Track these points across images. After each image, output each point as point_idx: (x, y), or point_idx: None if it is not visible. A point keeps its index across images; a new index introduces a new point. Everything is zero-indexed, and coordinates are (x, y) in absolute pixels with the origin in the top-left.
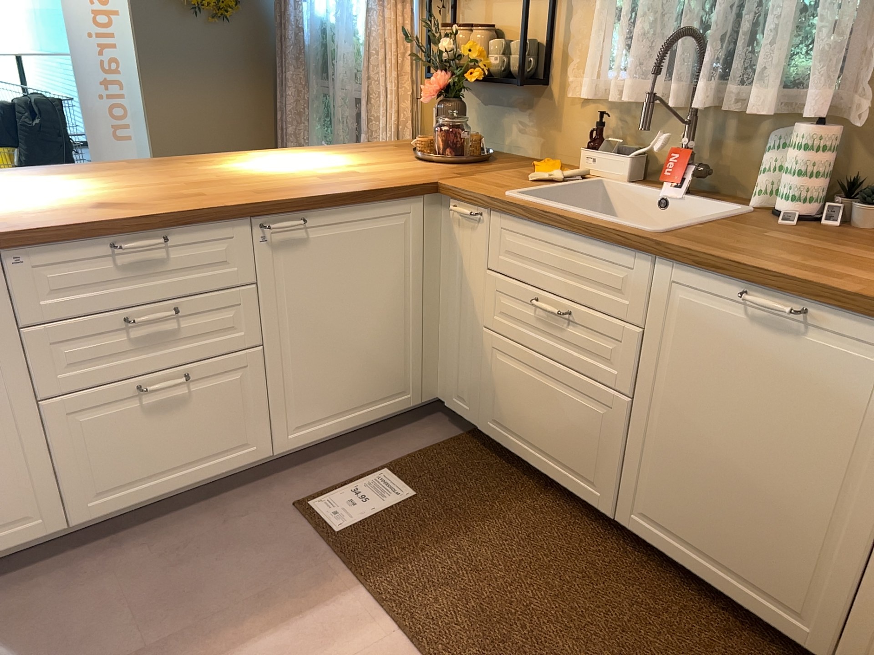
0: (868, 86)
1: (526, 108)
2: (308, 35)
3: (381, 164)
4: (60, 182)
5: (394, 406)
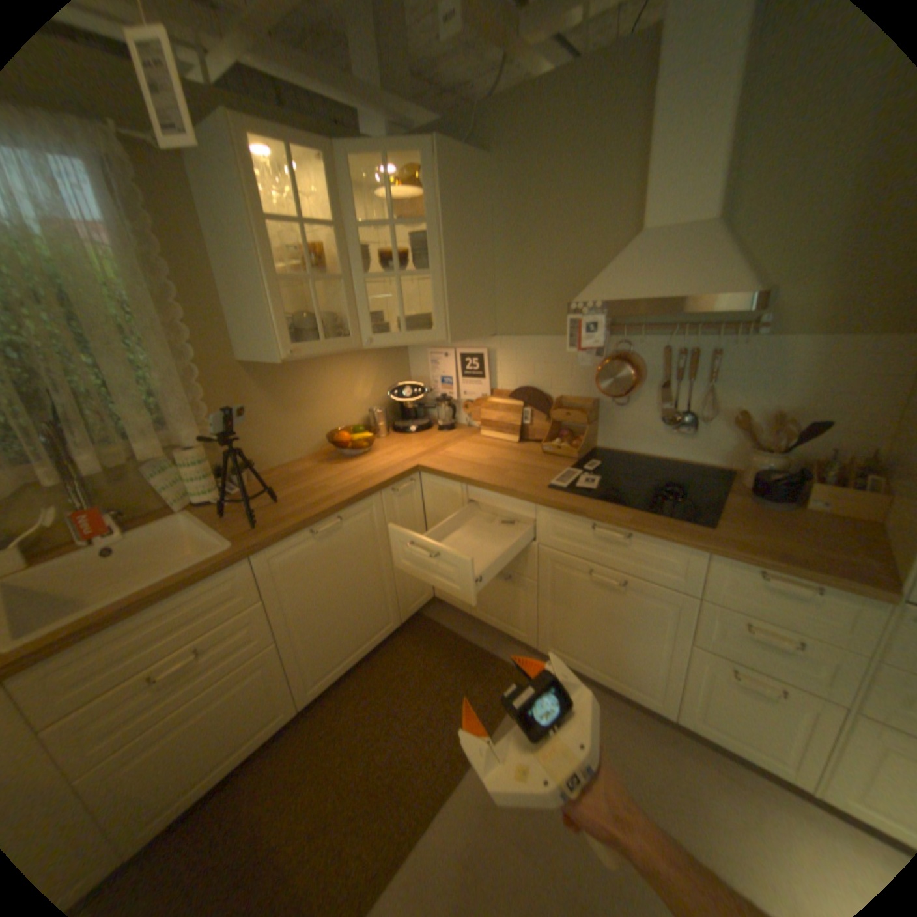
0: (197, 419)
1: None
2: None
3: None
4: None
5: None
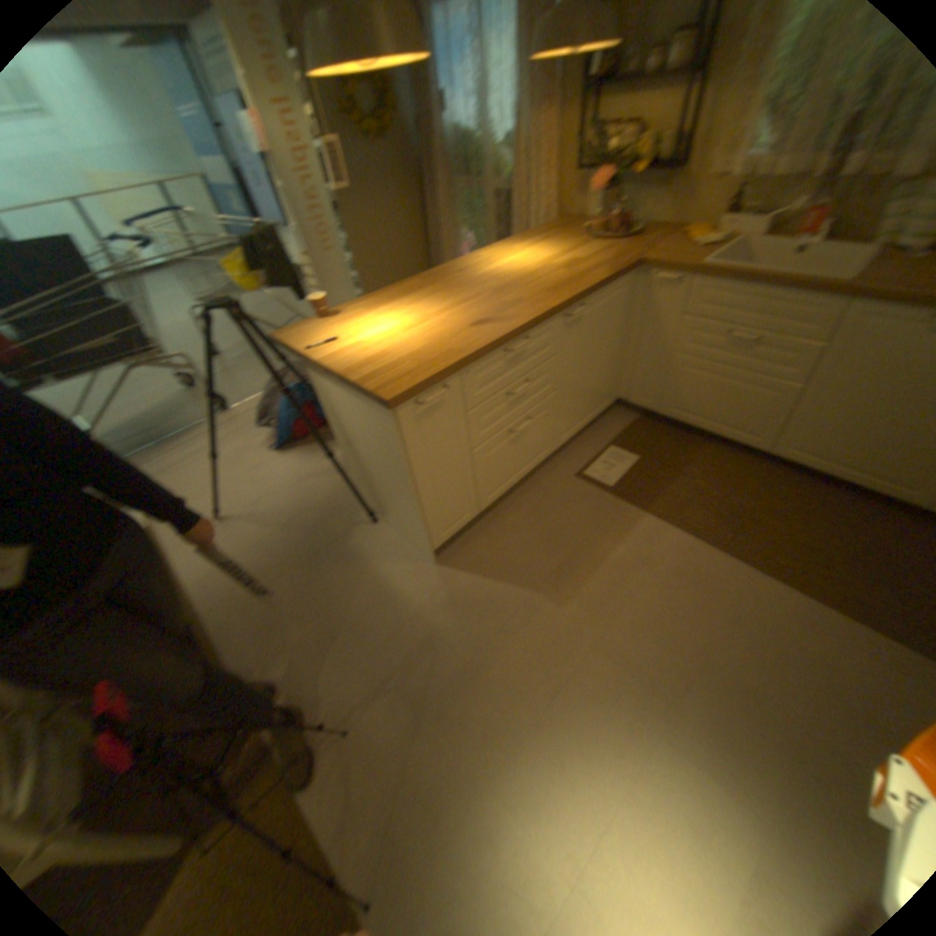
0: None
1: (666, 182)
2: (448, 138)
3: (583, 248)
4: (412, 305)
5: (604, 407)
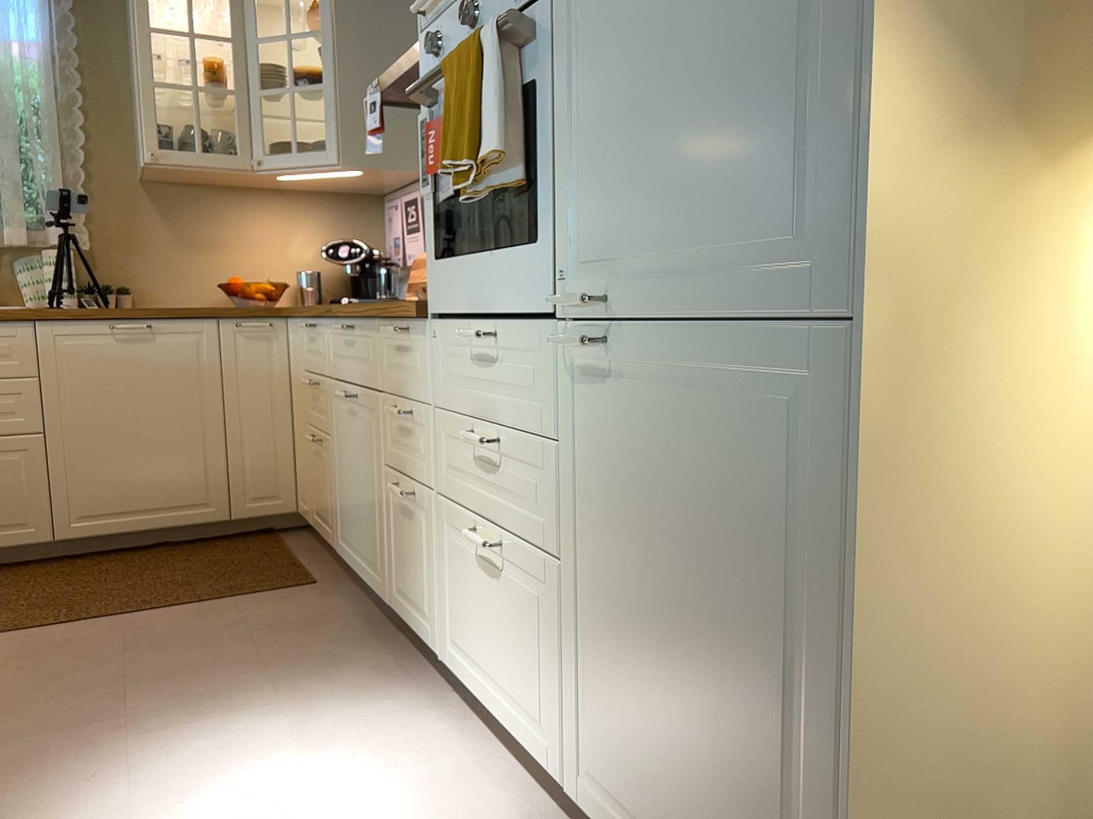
0: (78, 226)
1: None
2: None
3: None
4: None
5: None
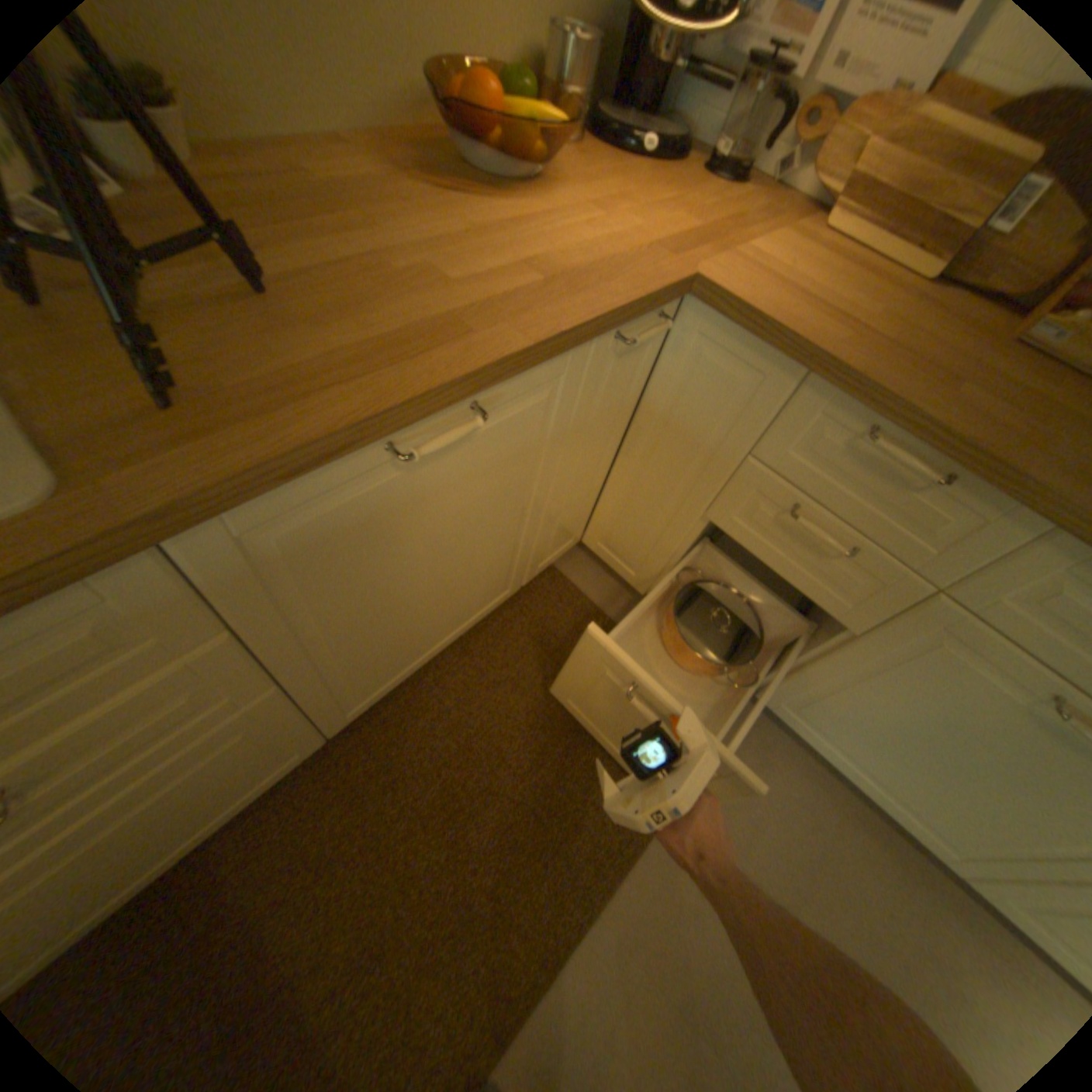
0: None
1: None
2: None
3: None
4: None
5: None
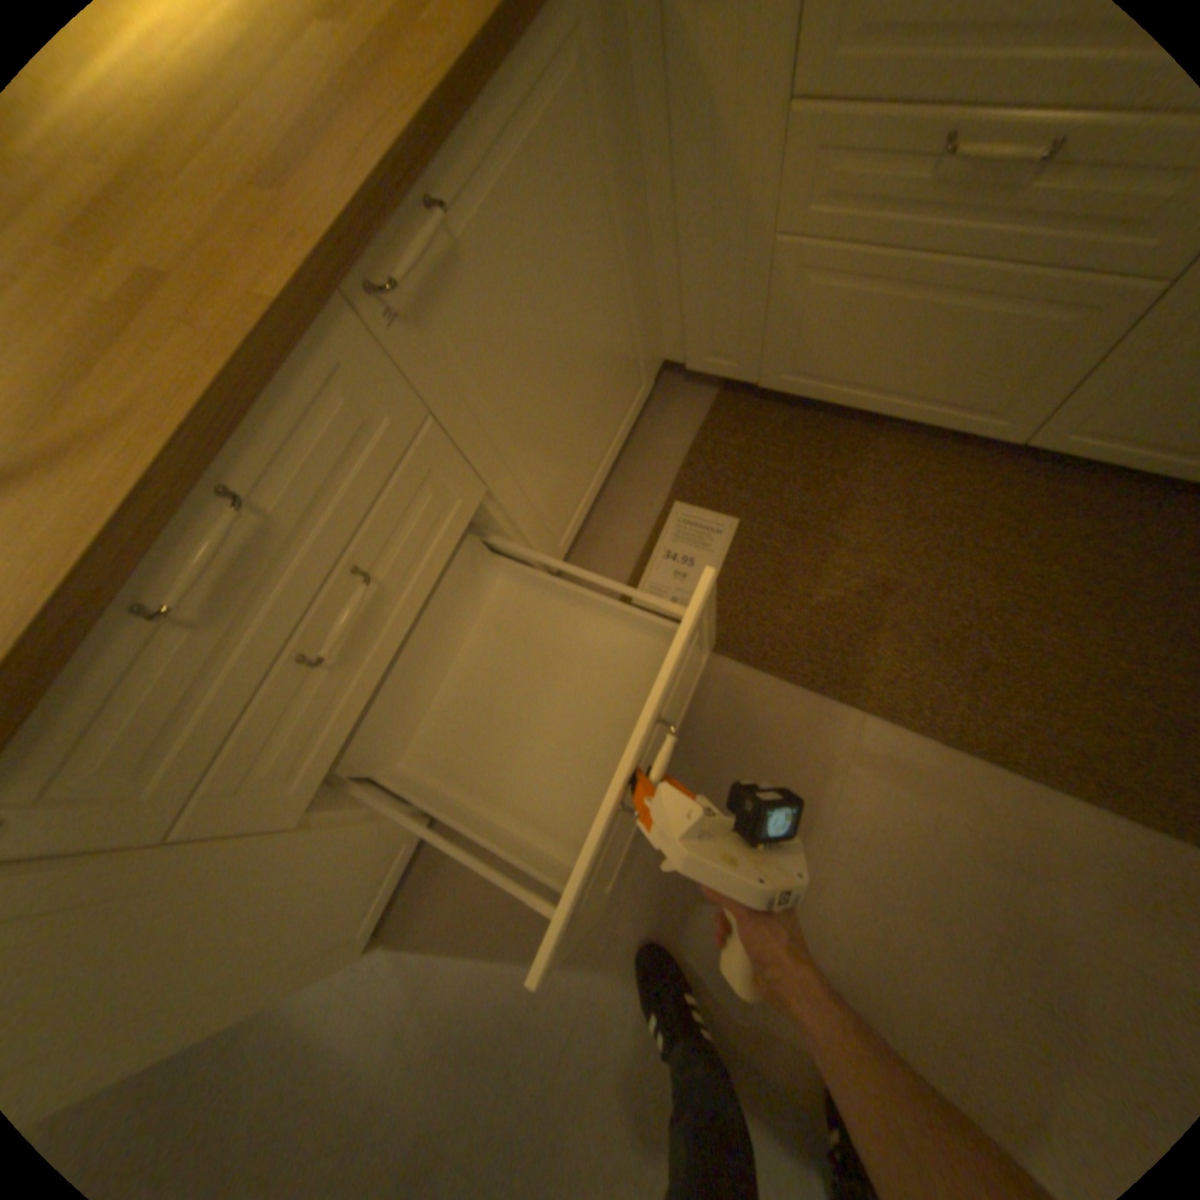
0: None
1: None
2: None
3: None
4: None
5: (634, 411)
